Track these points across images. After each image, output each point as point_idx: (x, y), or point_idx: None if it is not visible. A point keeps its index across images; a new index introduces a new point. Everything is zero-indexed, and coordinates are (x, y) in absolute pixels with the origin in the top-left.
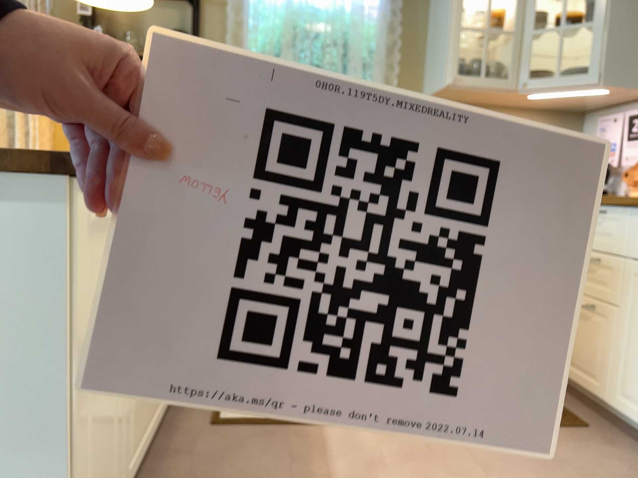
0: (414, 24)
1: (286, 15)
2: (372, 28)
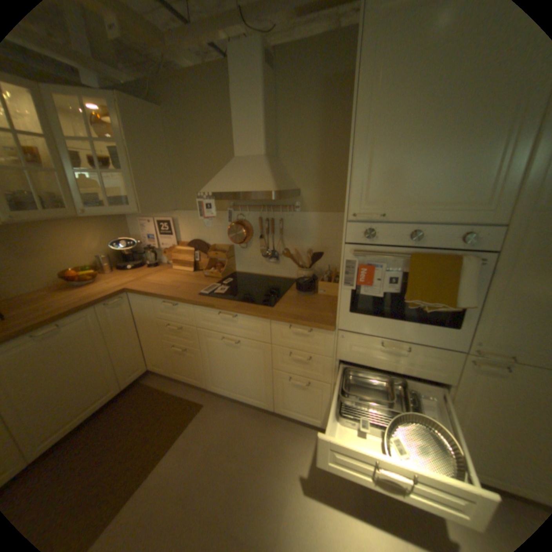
0: None
1: None
2: None
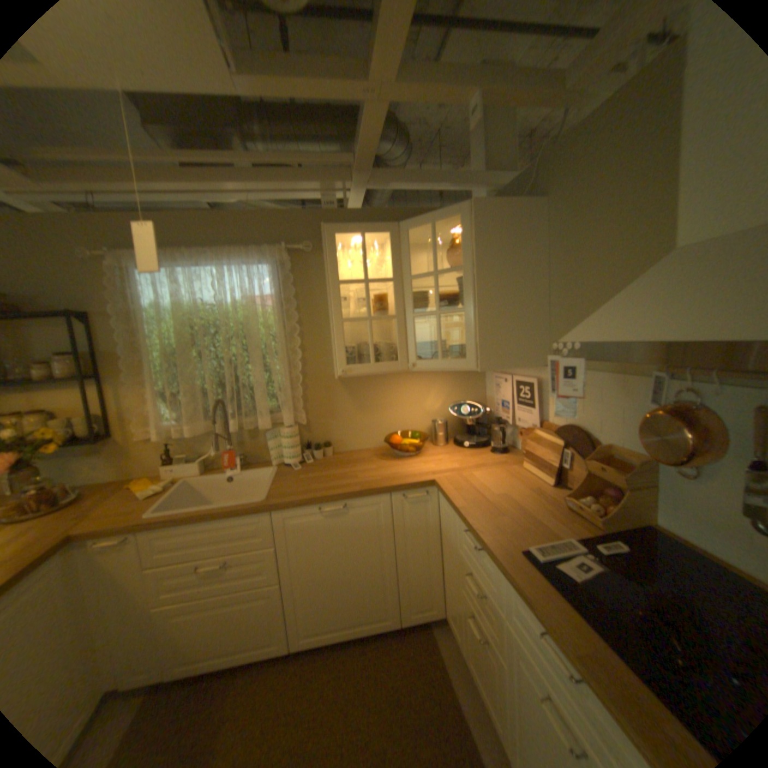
0: (313, 306)
1: (175, 321)
2: (270, 318)
